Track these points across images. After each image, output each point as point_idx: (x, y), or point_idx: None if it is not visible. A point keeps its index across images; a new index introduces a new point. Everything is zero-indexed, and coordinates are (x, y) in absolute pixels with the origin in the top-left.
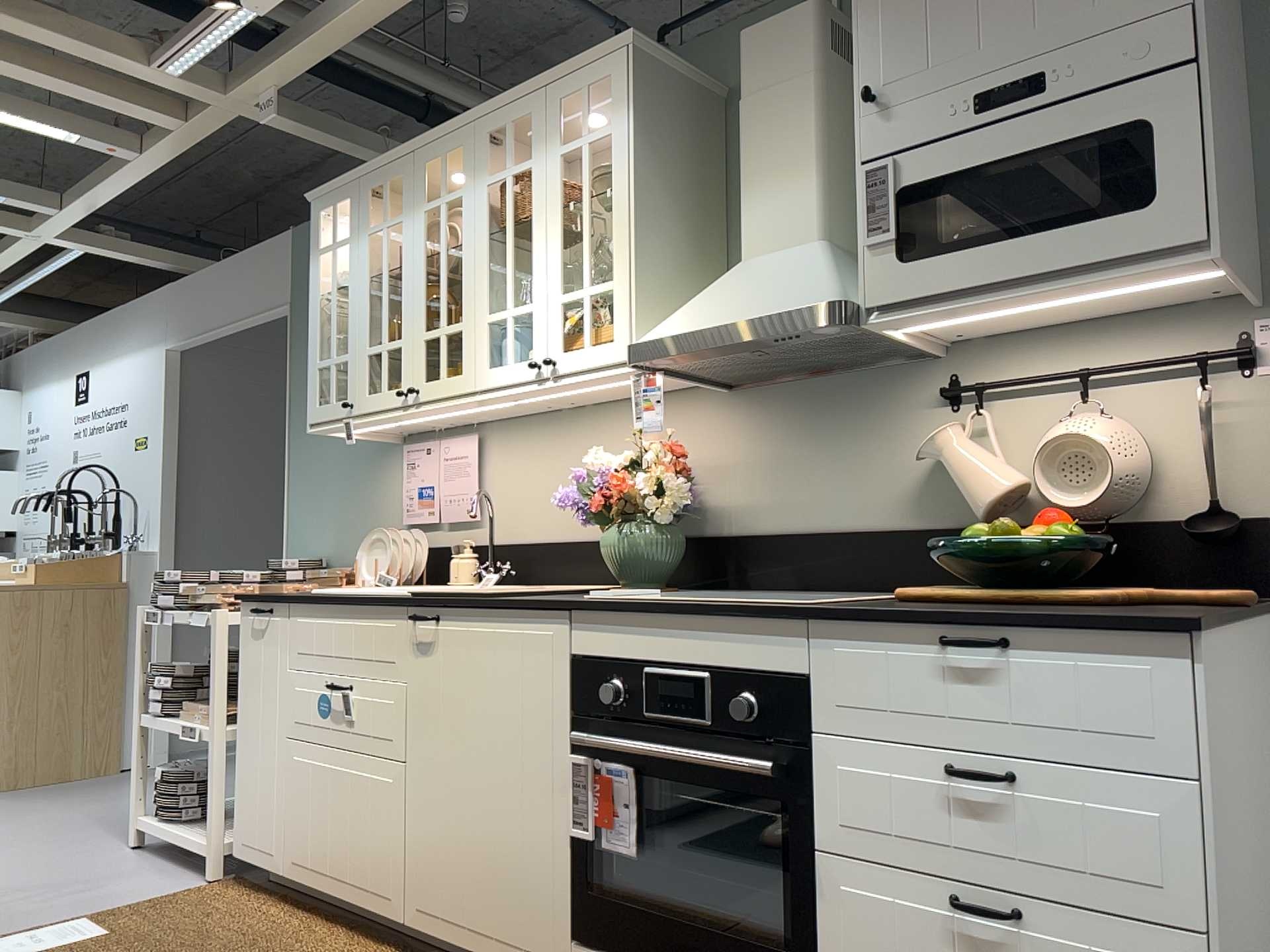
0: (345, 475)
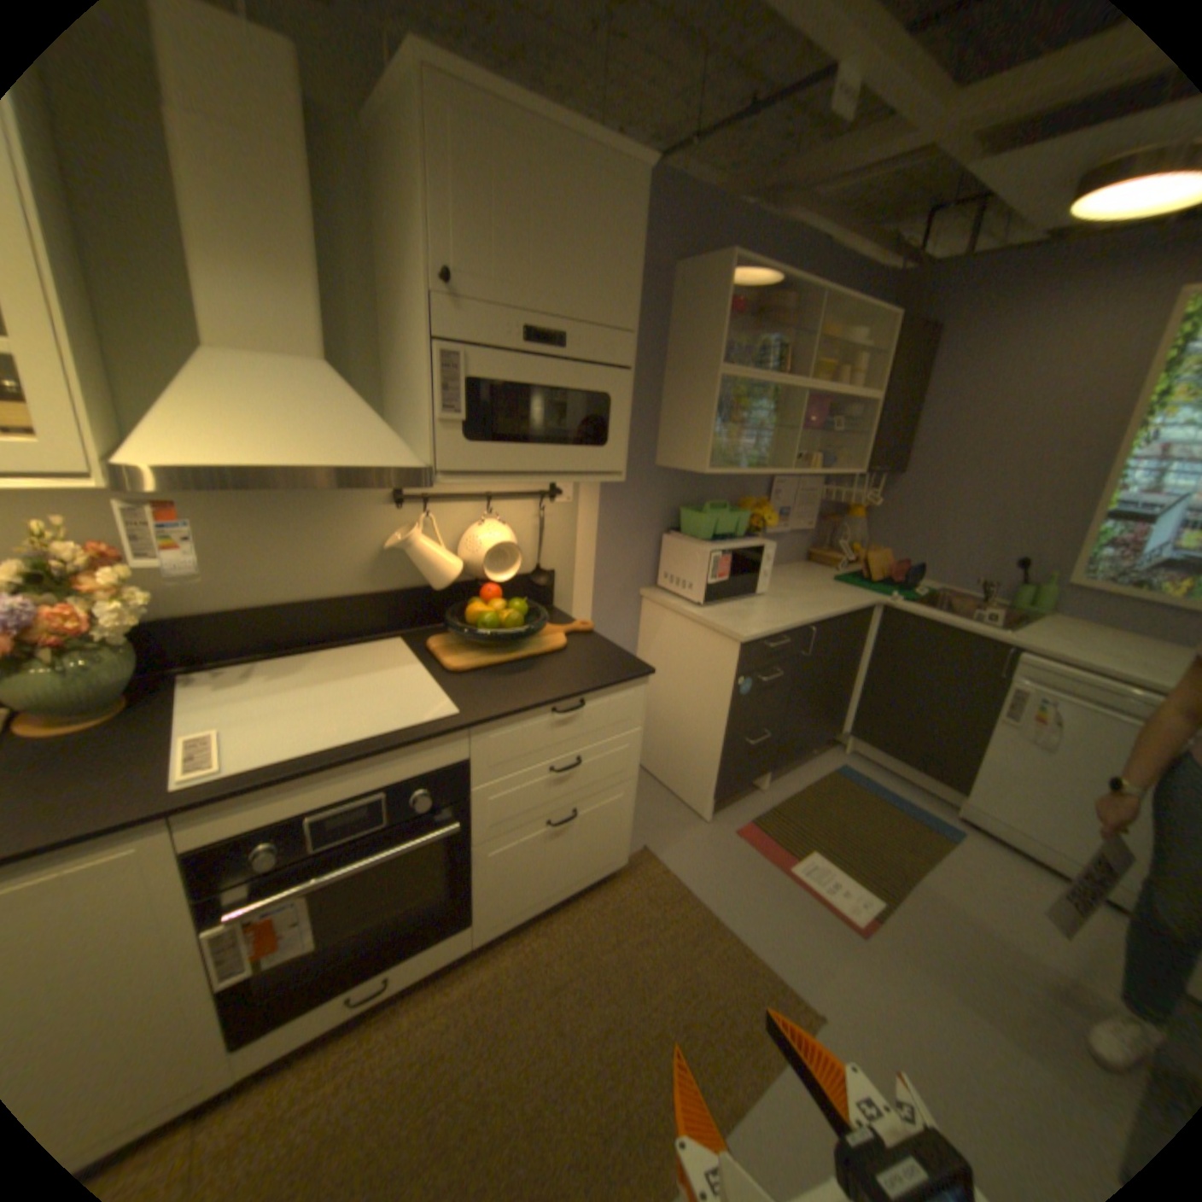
0: None
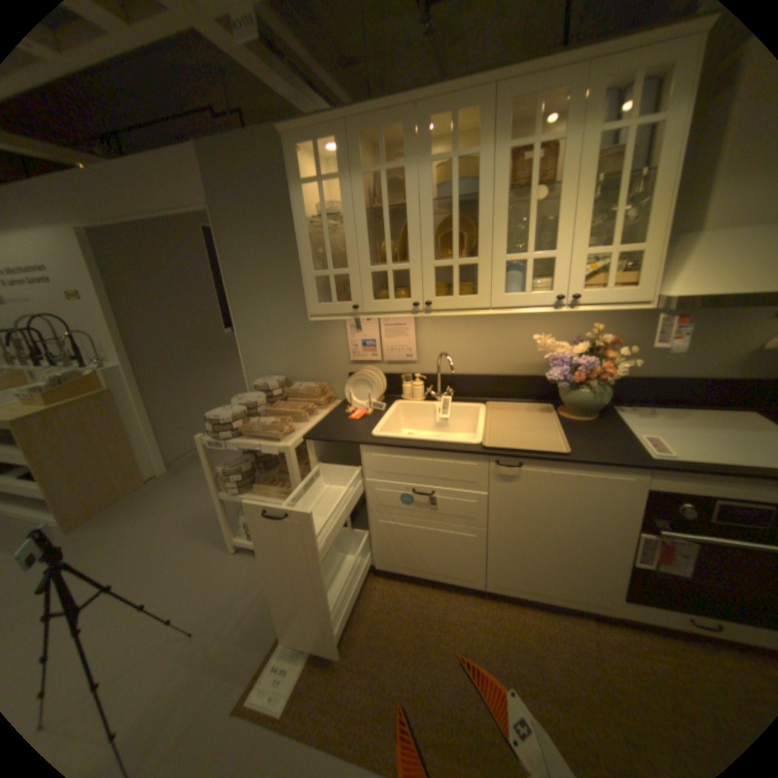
0: (290, 328)
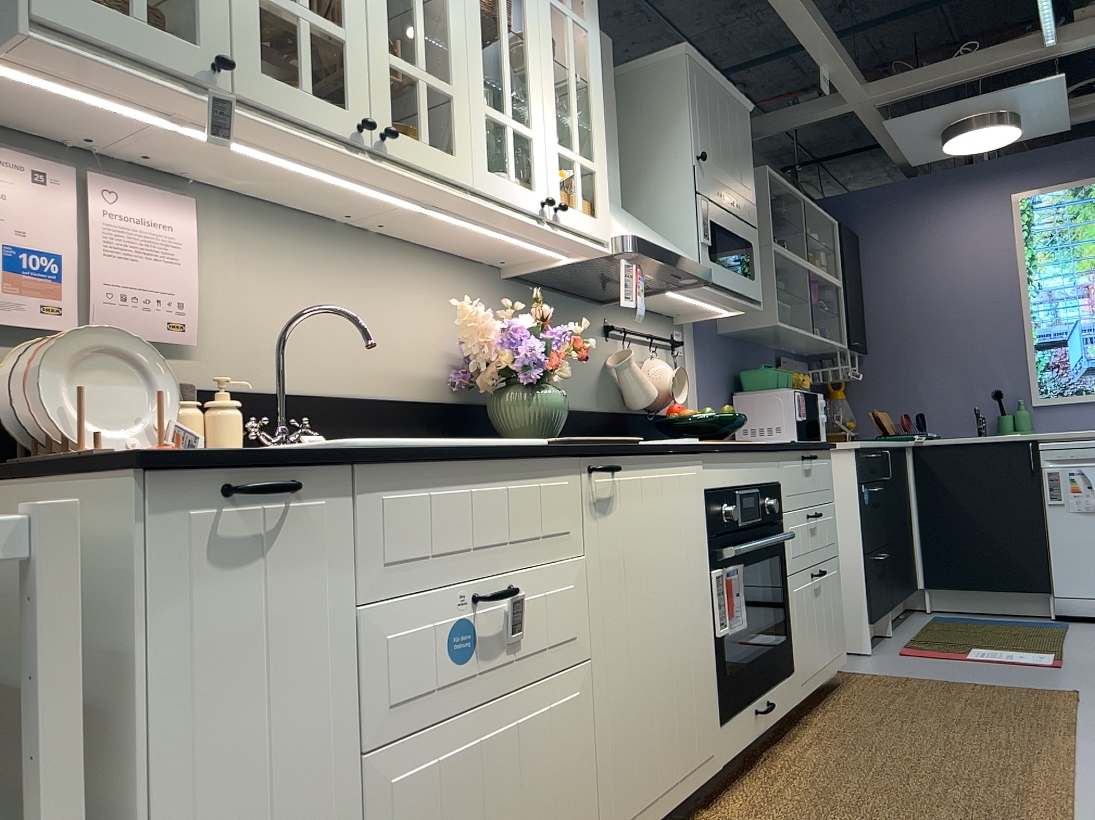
0: None
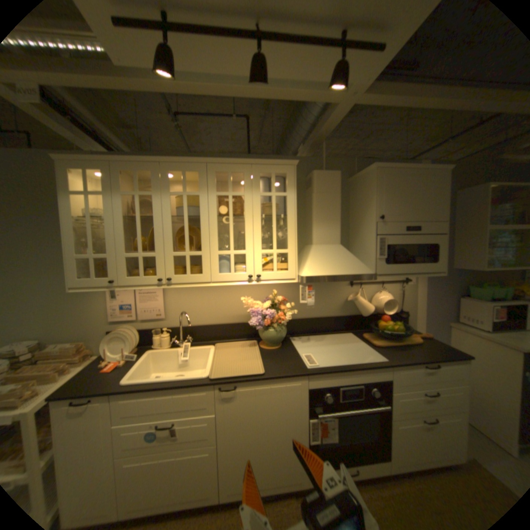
0: (50, 297)
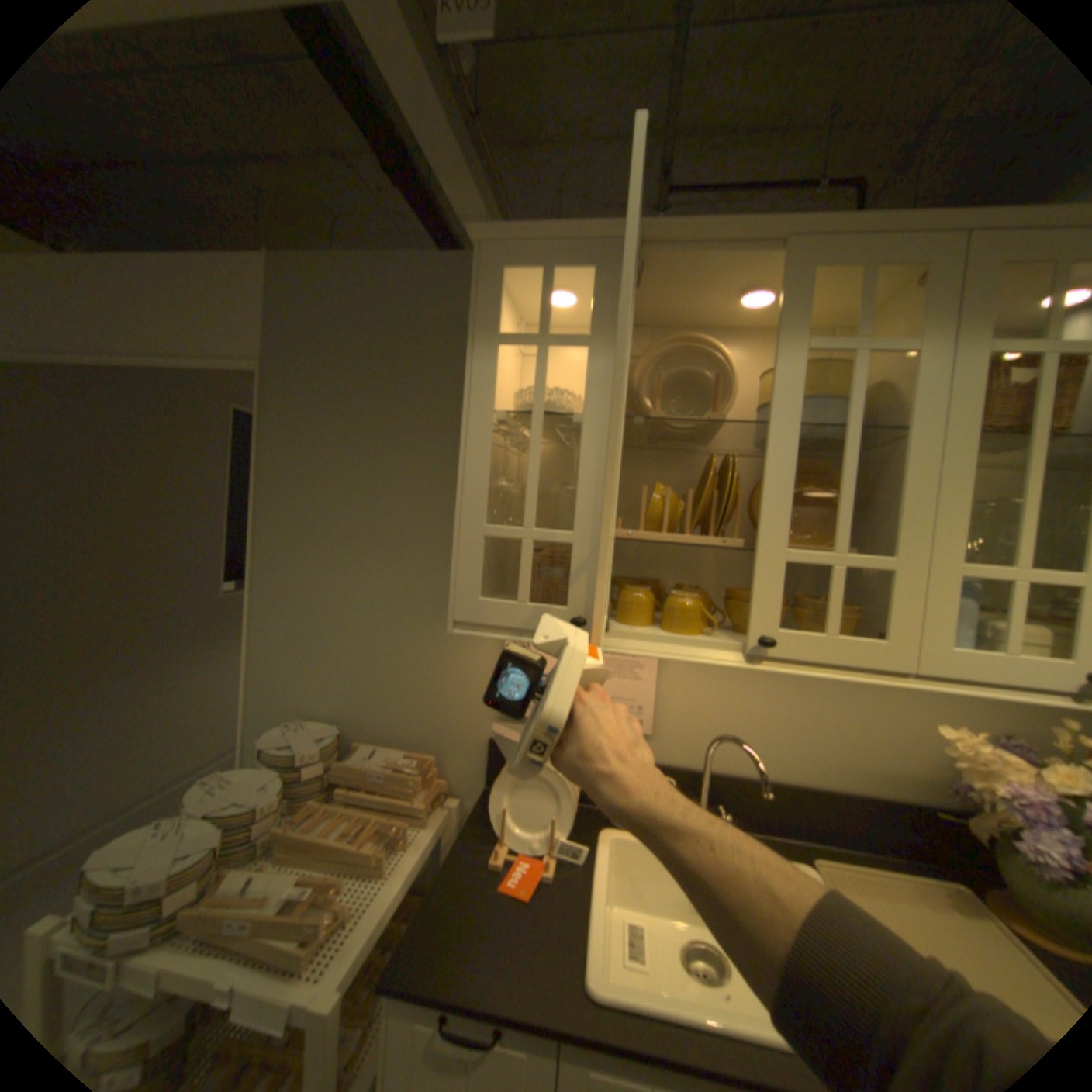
0: (375, 622)
